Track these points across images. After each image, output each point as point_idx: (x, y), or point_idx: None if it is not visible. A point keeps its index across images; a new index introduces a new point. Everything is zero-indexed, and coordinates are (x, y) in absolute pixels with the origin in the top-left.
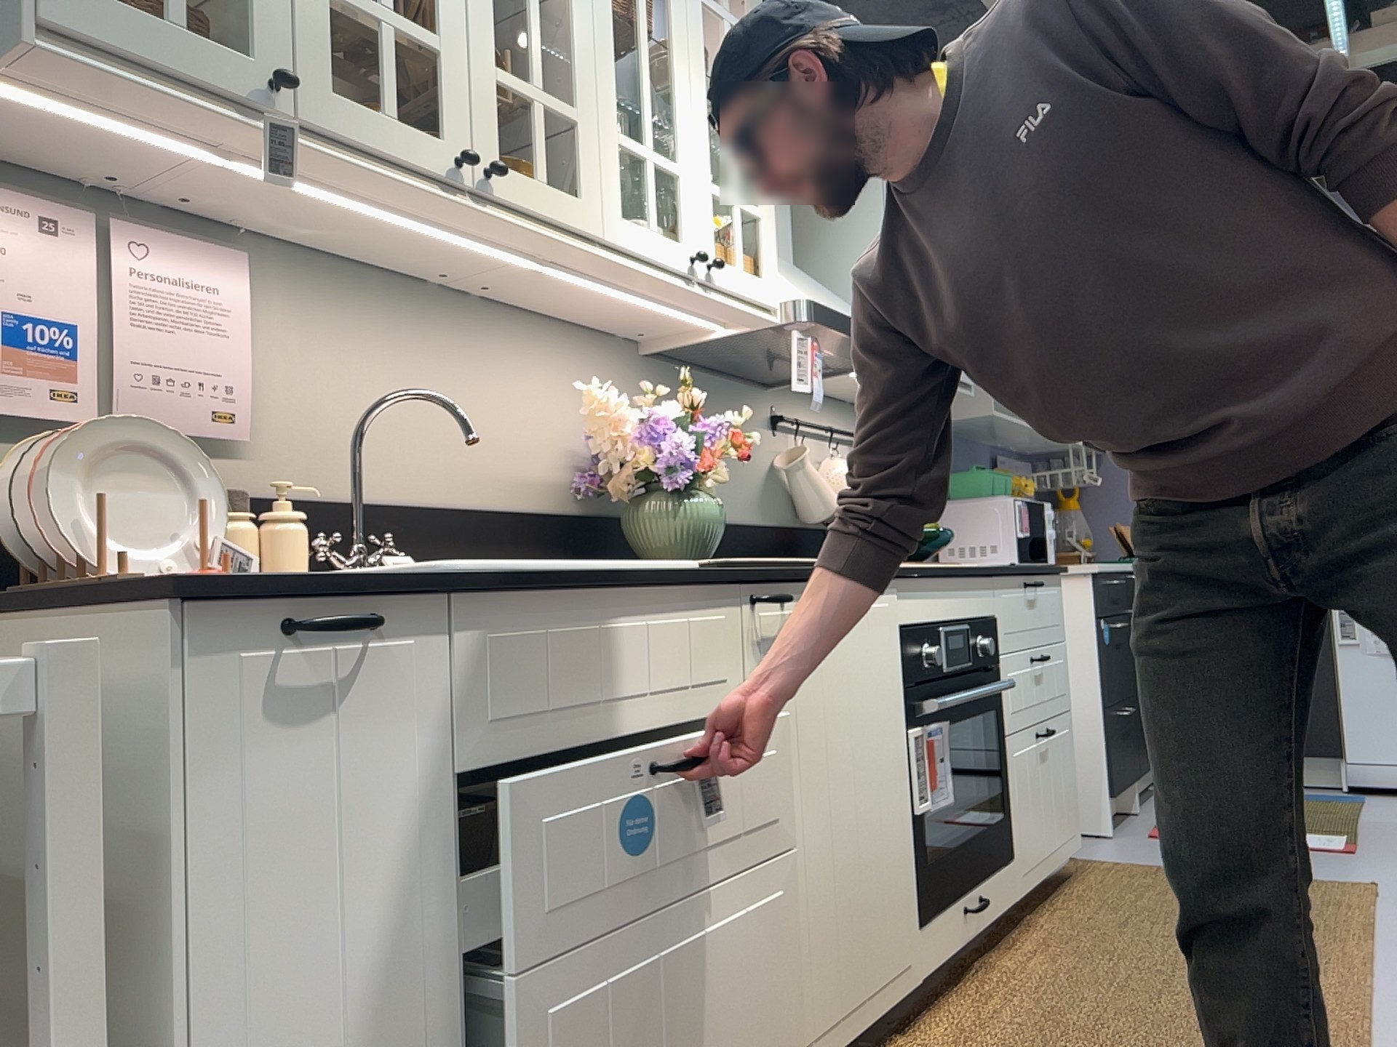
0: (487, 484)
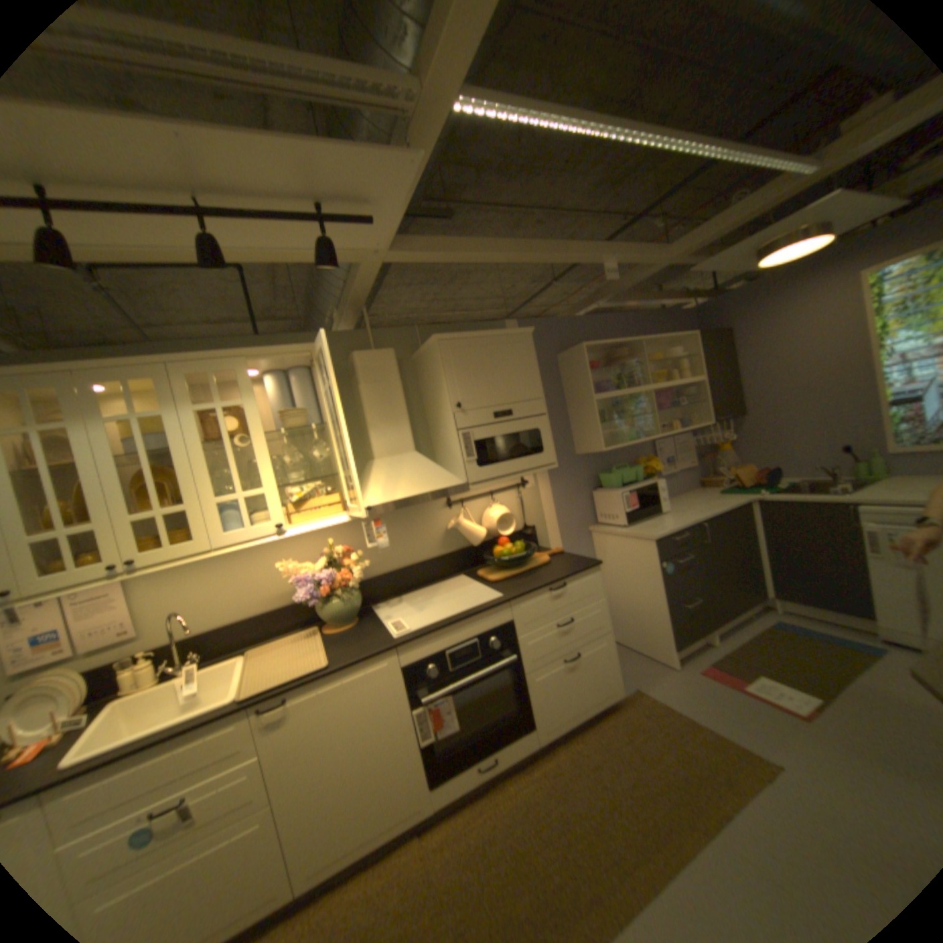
0: (261, 604)
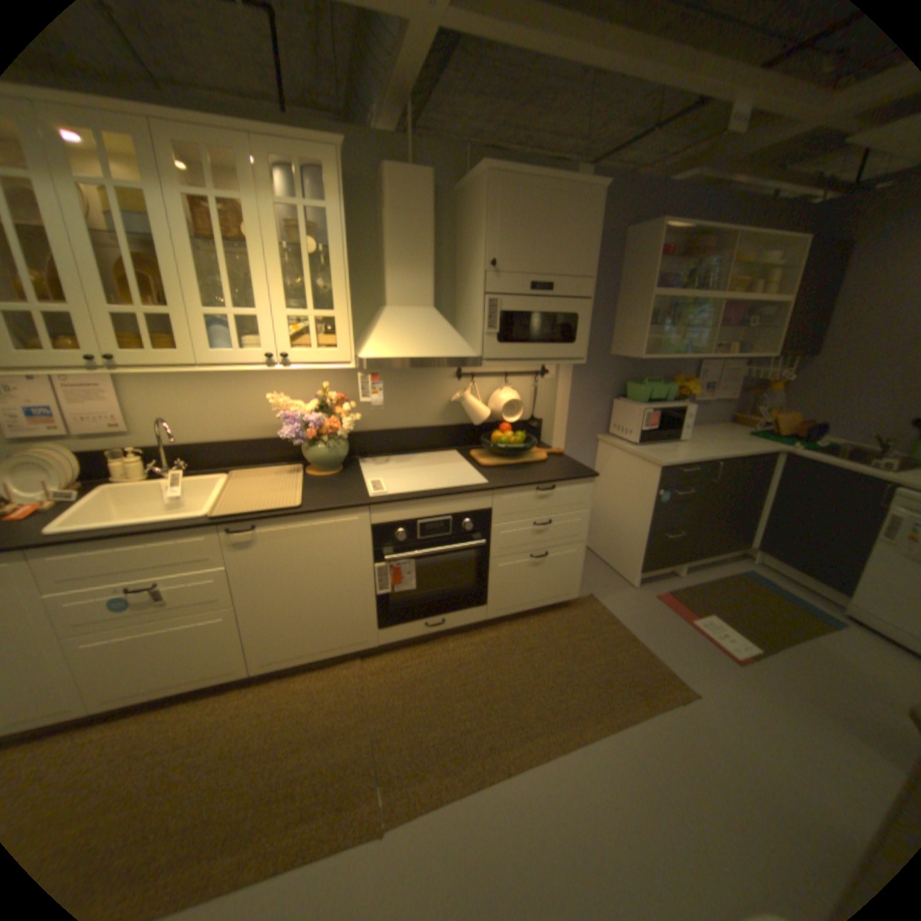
0: (250, 429)
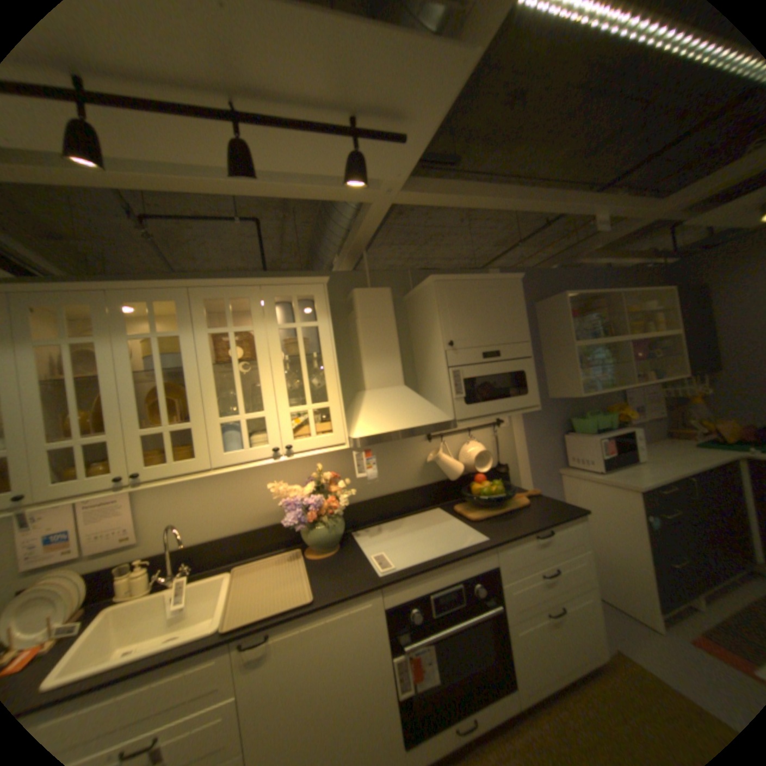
0: (250, 520)
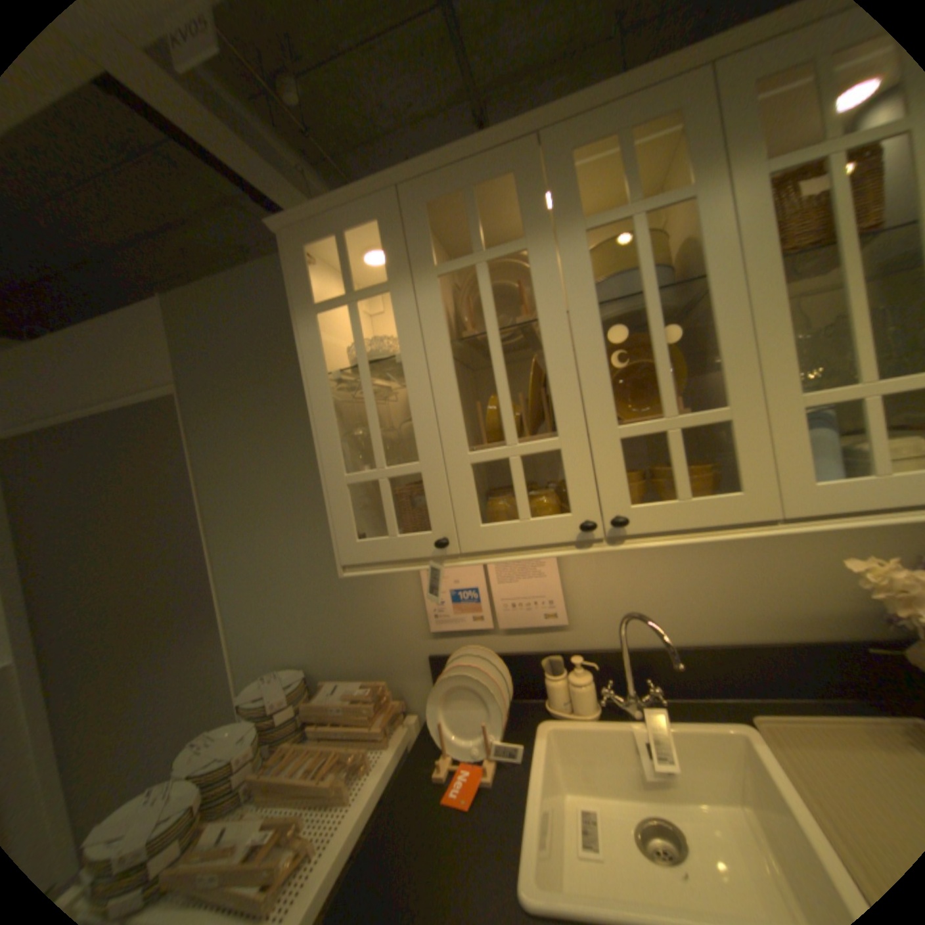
0: (769, 624)
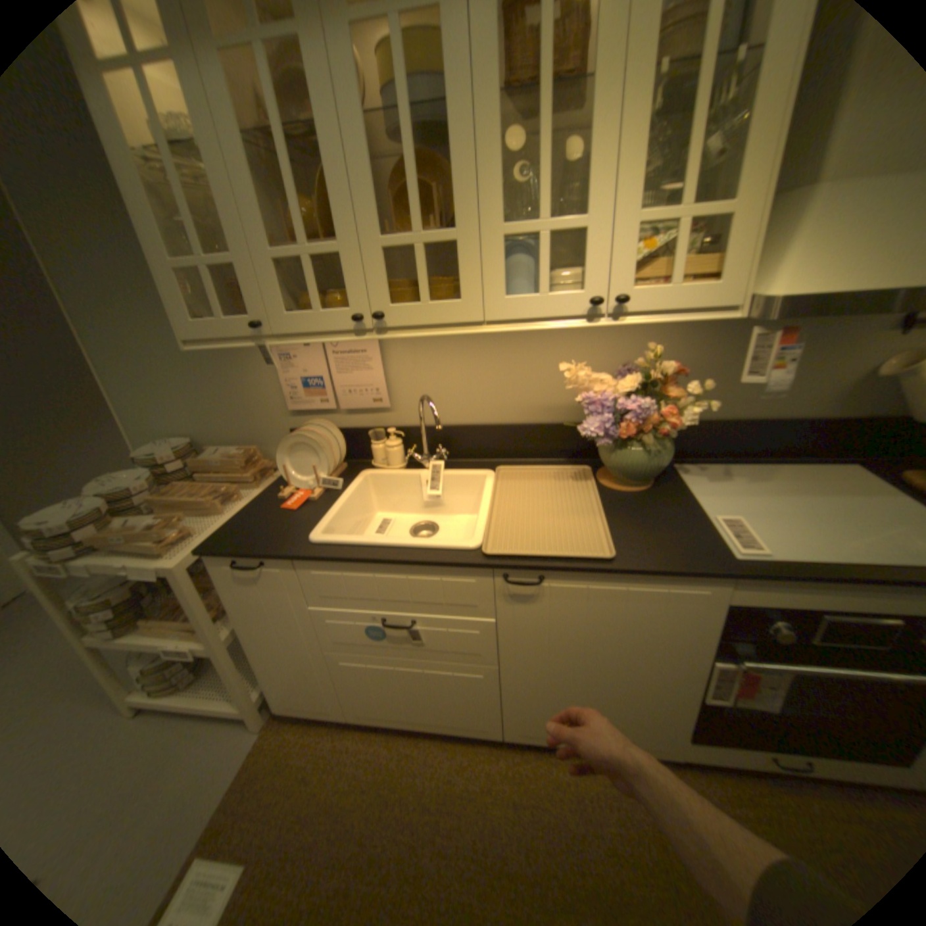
0: (523, 411)
